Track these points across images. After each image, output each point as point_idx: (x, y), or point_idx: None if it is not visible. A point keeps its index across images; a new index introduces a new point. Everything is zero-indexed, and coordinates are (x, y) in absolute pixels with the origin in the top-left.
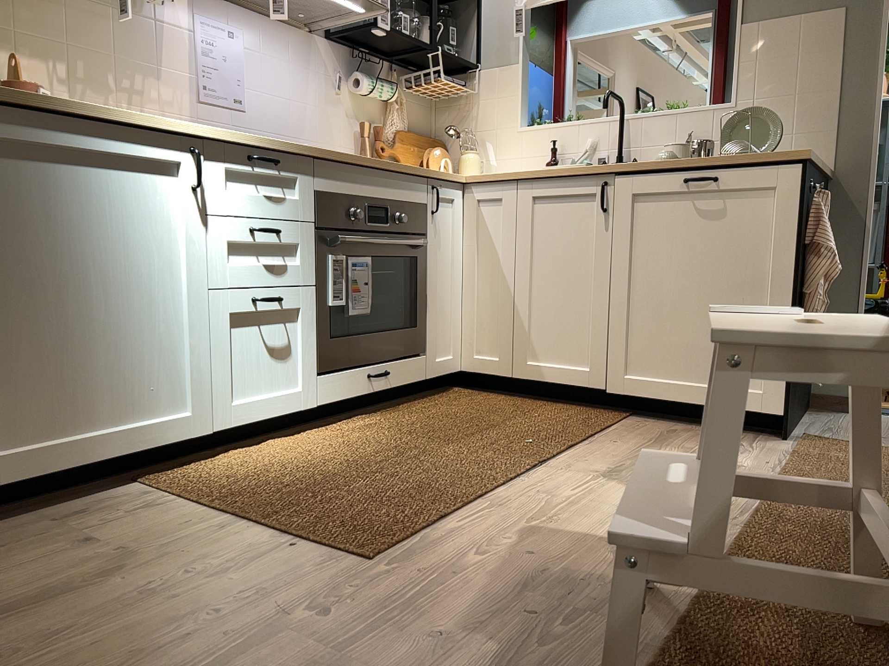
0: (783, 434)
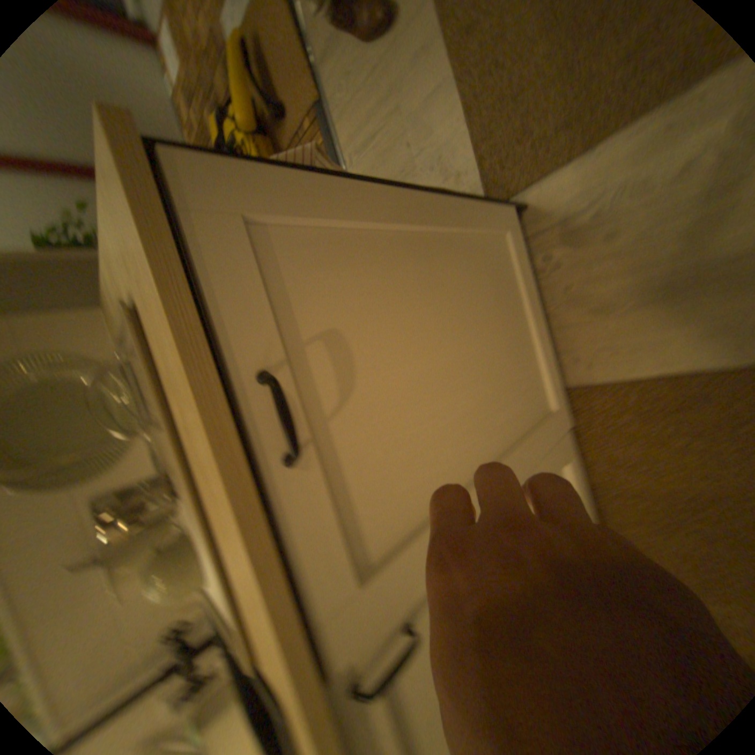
0: (527, 206)
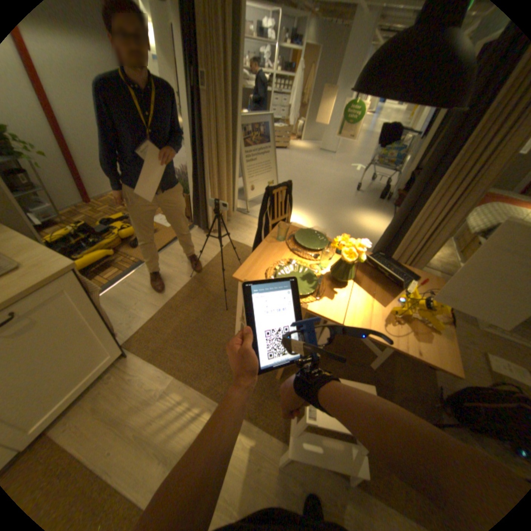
0: (122, 356)
